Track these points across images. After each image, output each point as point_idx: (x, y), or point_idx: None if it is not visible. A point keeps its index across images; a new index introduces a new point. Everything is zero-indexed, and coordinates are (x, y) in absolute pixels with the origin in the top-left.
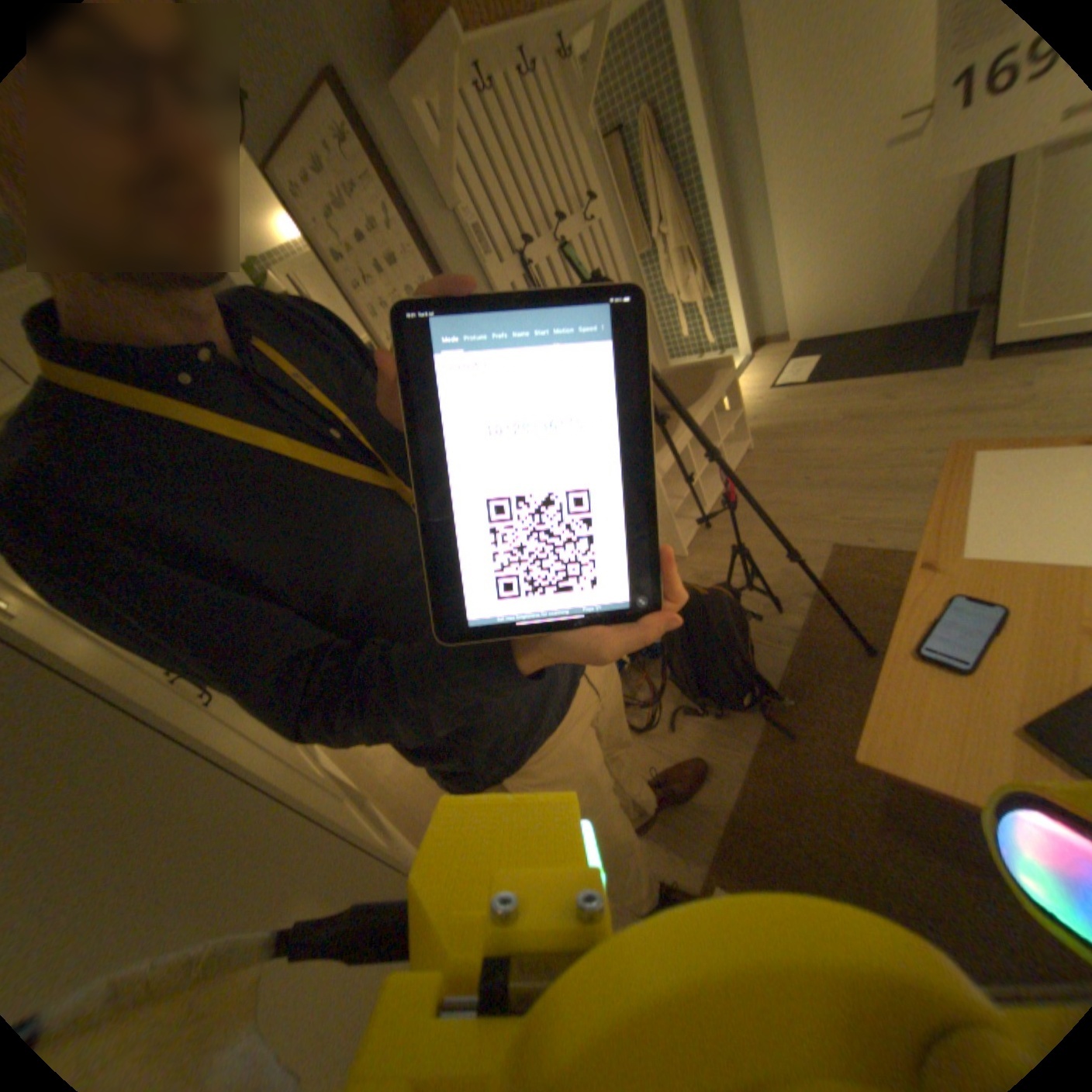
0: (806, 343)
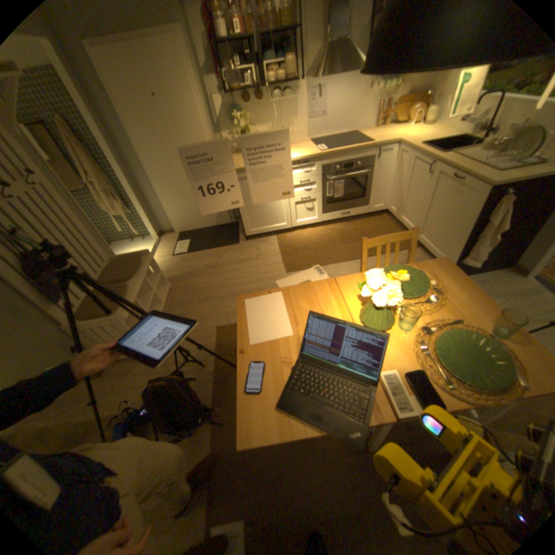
0: (183, 234)
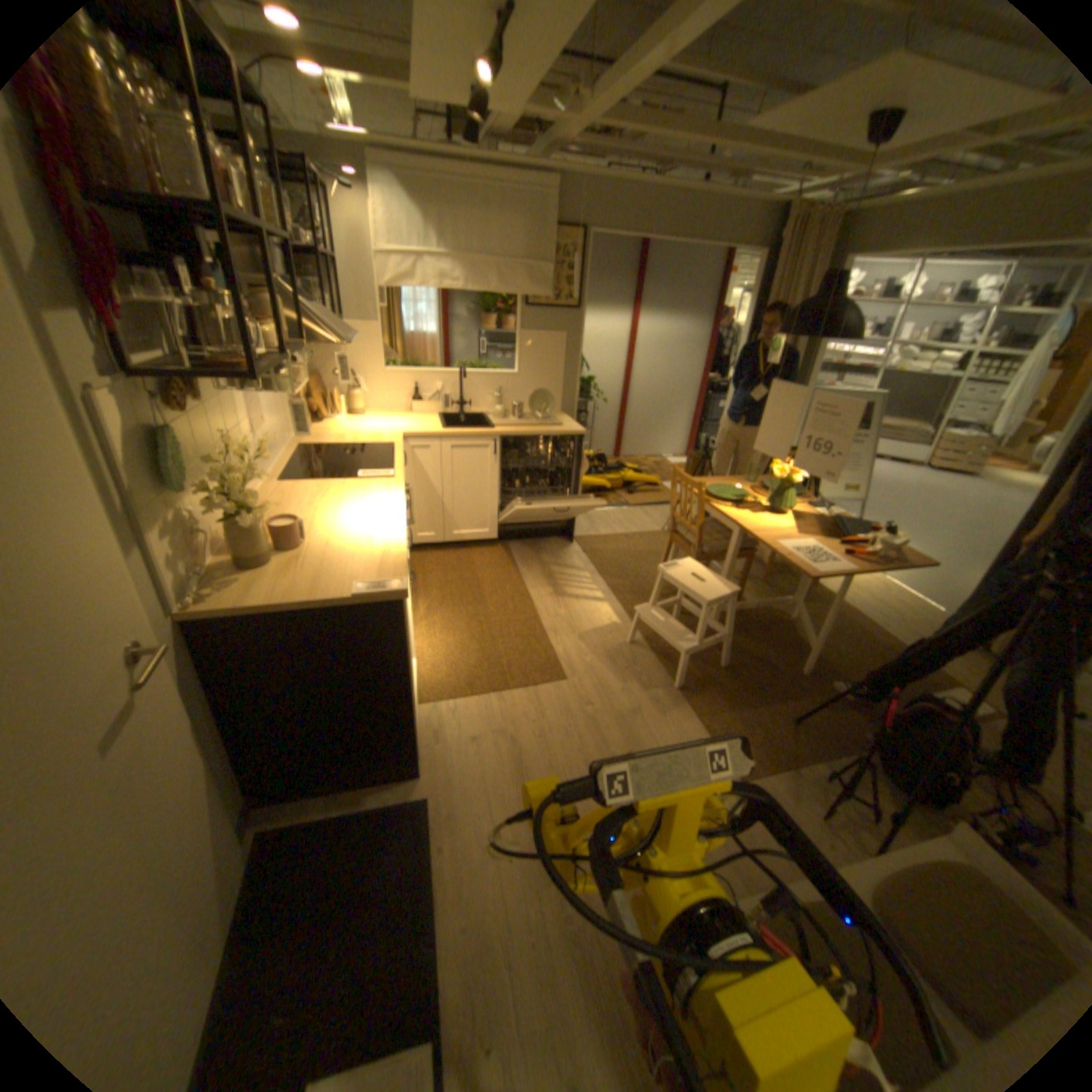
0: None
